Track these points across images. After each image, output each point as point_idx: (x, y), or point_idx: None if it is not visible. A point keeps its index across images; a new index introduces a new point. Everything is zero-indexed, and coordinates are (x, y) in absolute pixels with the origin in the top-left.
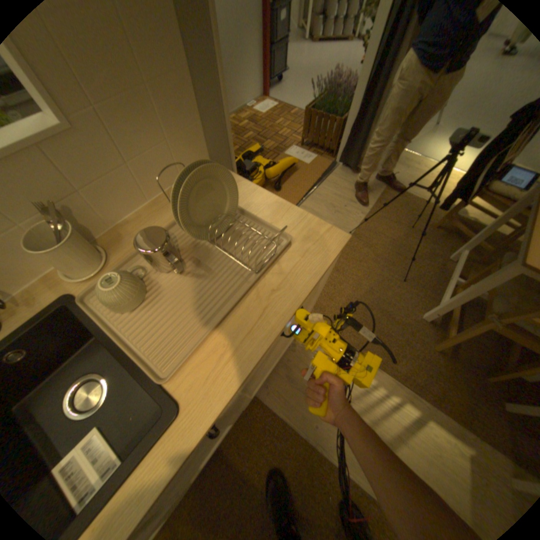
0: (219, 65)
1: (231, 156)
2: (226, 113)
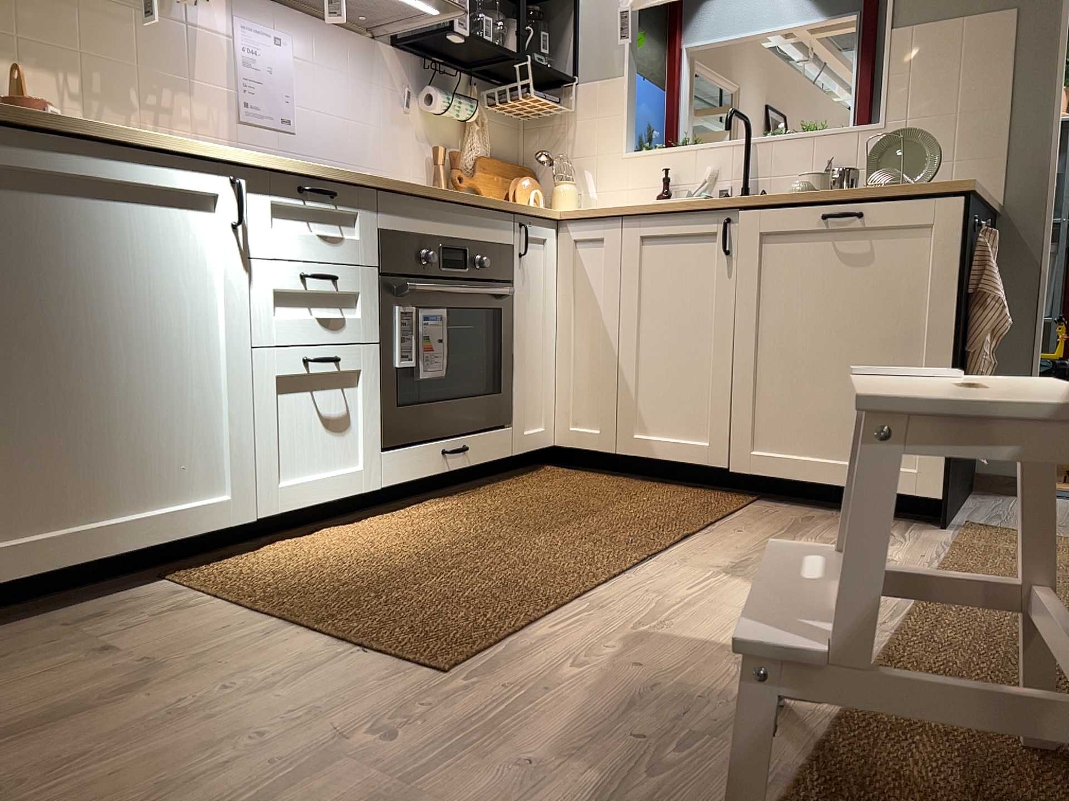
0: (1055, 115)
1: (1047, 221)
2: (1051, 163)
